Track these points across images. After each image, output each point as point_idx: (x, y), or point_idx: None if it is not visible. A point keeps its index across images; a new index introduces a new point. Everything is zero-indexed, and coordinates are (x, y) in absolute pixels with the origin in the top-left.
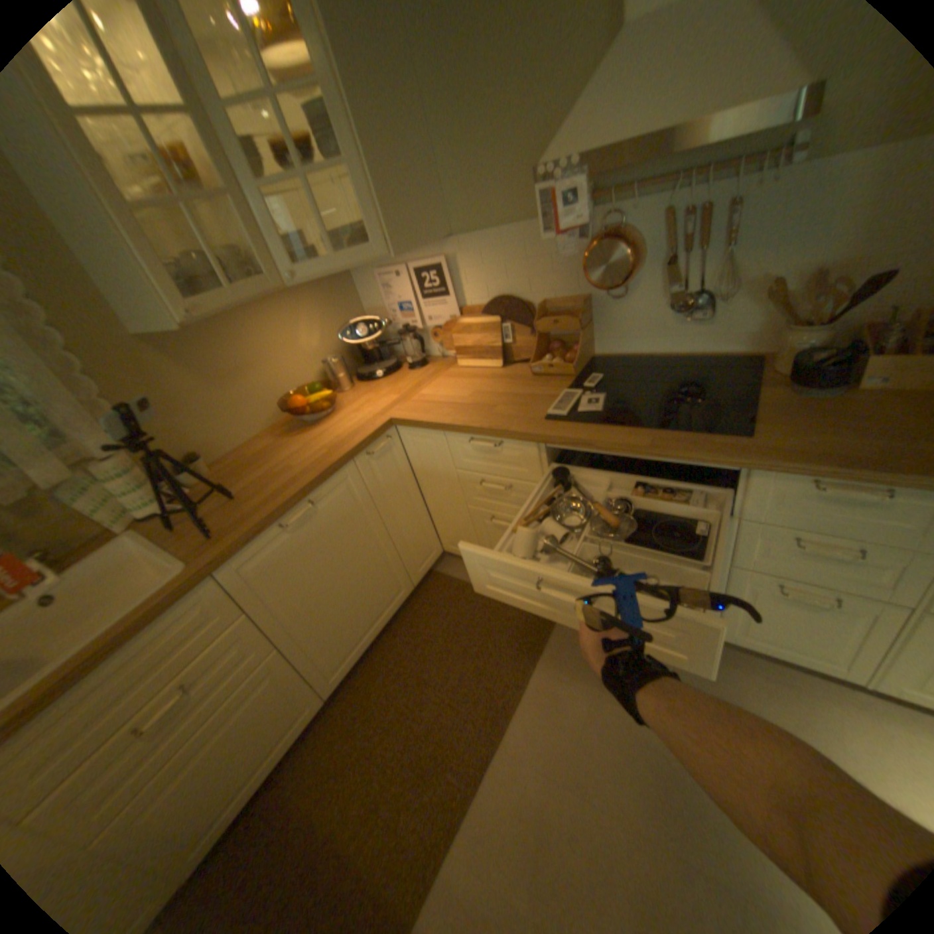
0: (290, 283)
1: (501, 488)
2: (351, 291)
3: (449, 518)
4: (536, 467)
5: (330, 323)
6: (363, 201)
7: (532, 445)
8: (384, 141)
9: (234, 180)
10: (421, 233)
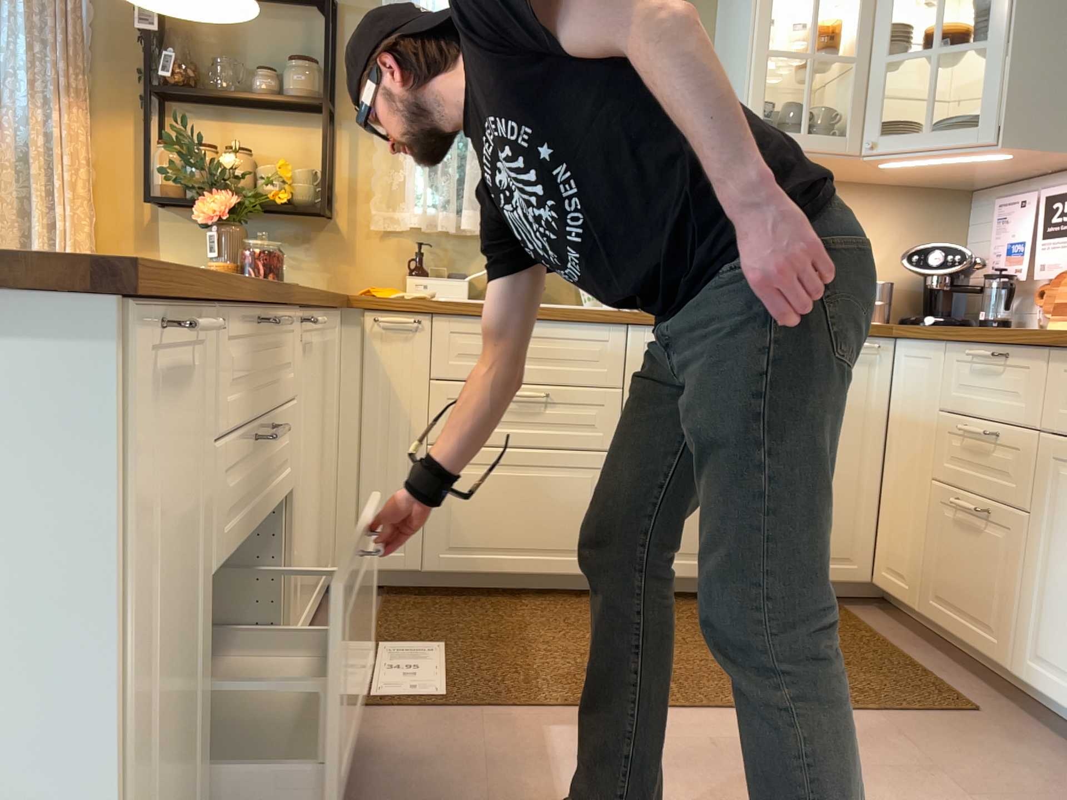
0: (884, 187)
1: (982, 432)
2: (961, 228)
3: (903, 509)
4: (1041, 398)
5: (908, 249)
6: (994, 82)
7: (1045, 358)
8: (1055, 31)
9: (871, 52)
10: (1065, 136)
